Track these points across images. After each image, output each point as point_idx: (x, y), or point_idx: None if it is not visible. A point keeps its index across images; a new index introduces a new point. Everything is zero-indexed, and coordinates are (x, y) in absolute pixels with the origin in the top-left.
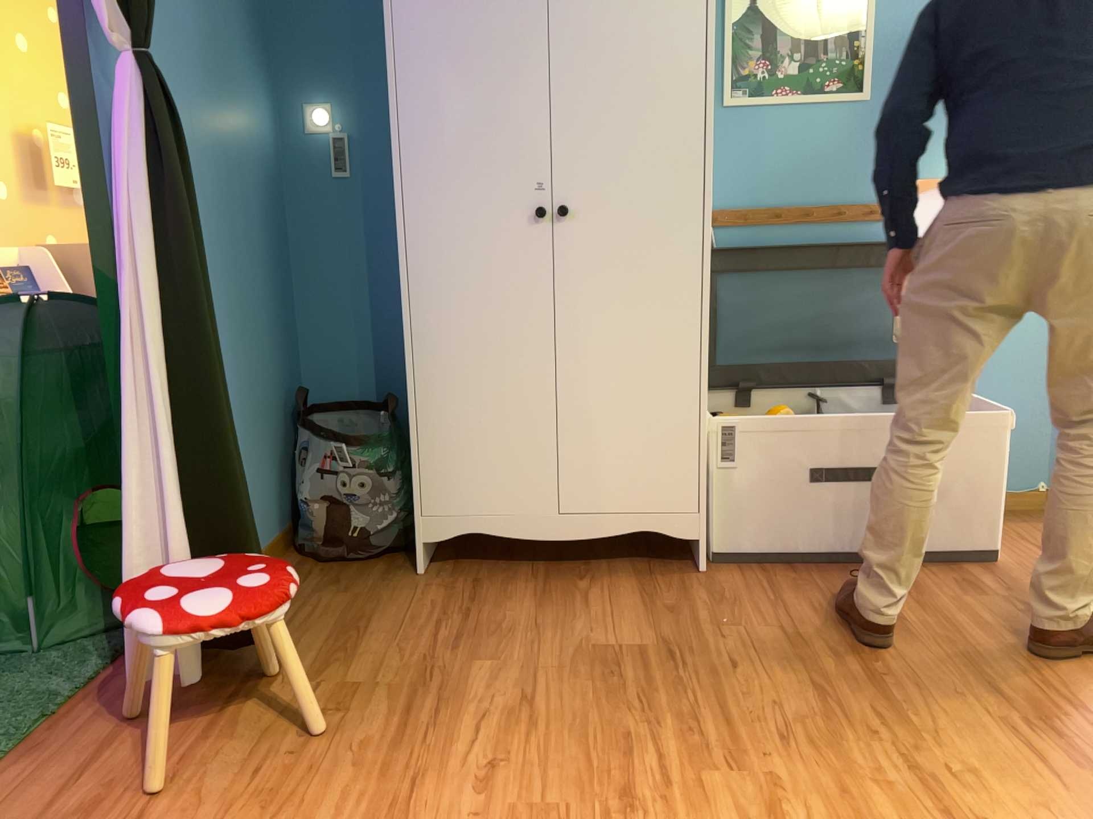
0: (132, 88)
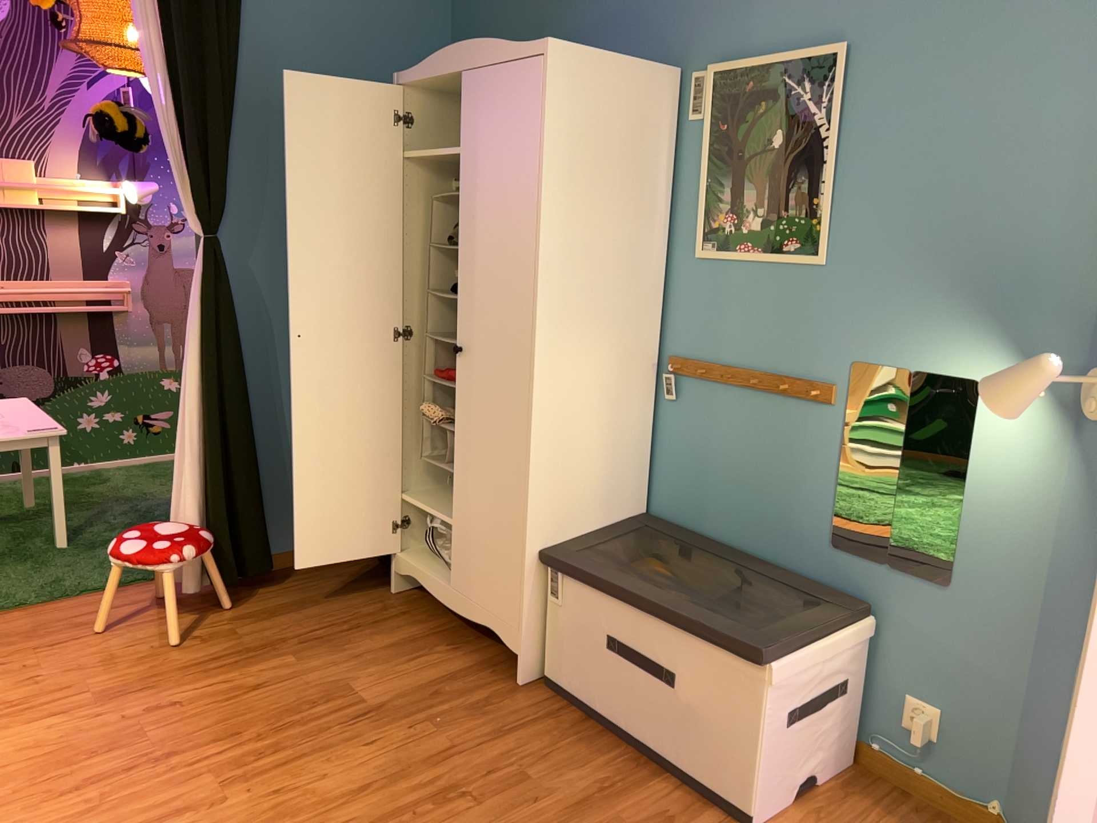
0: (199, 257)
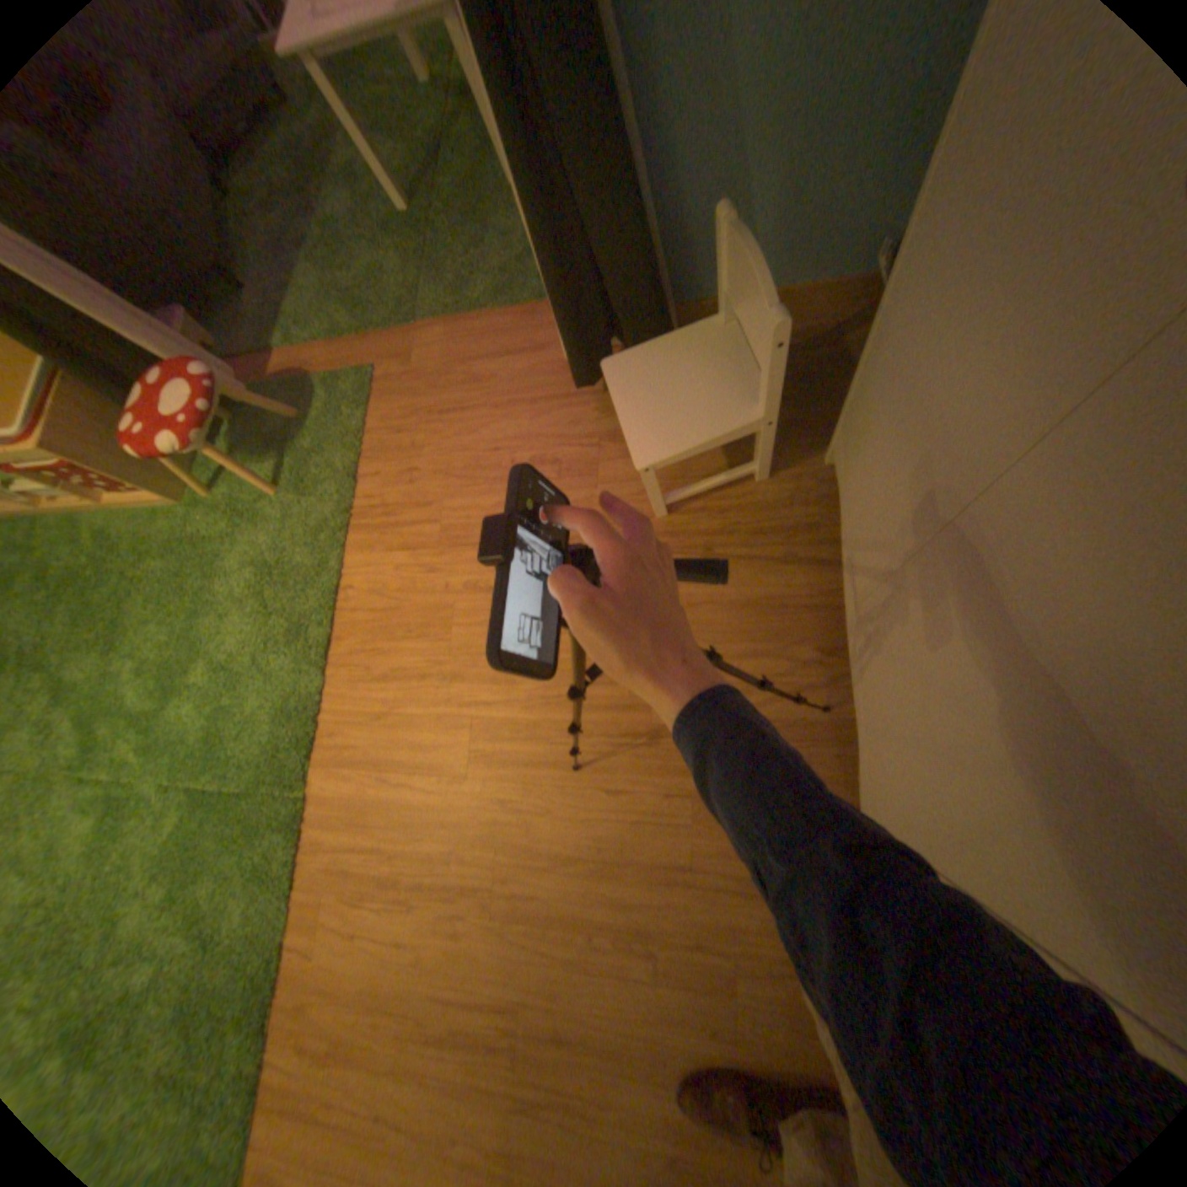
0: None
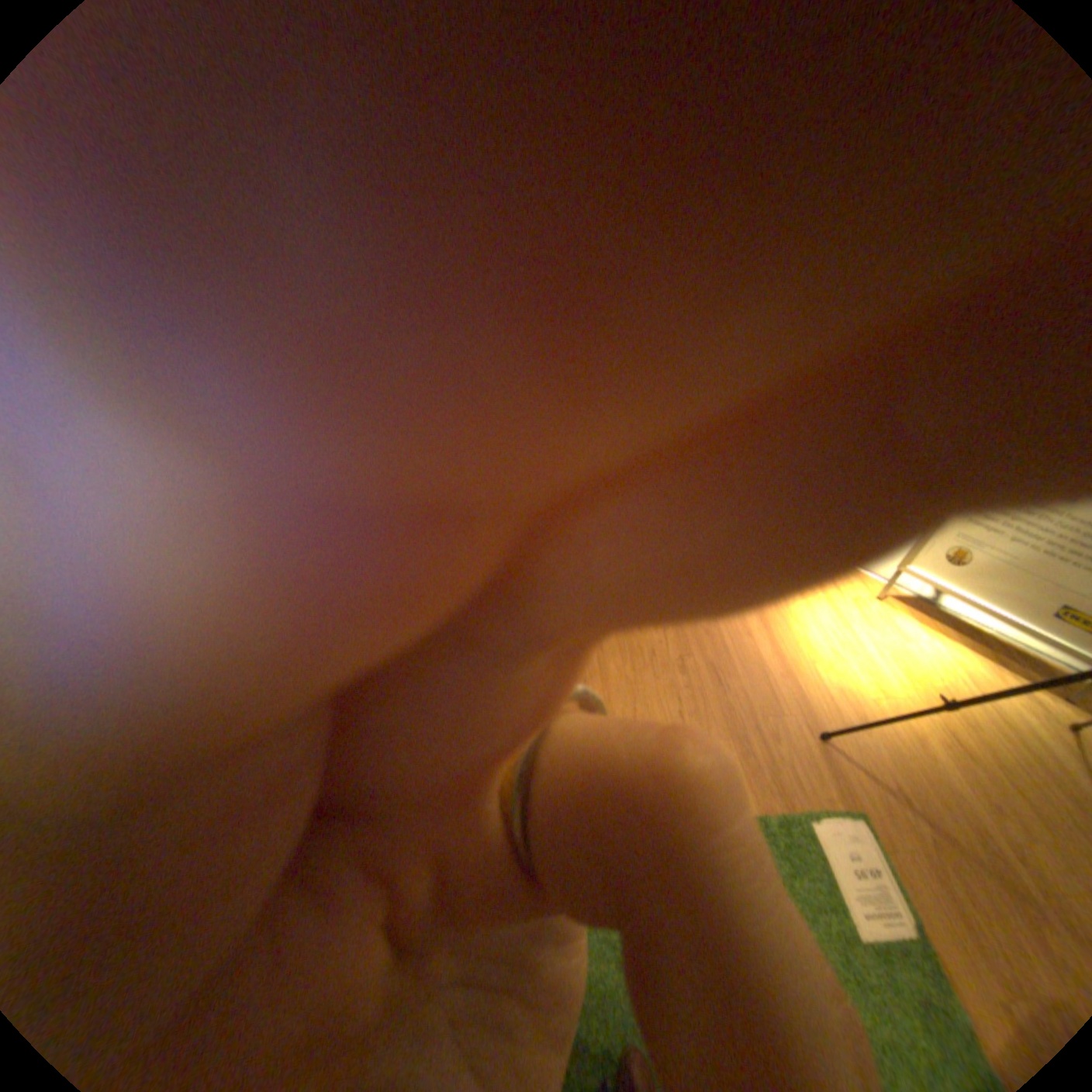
0: None
